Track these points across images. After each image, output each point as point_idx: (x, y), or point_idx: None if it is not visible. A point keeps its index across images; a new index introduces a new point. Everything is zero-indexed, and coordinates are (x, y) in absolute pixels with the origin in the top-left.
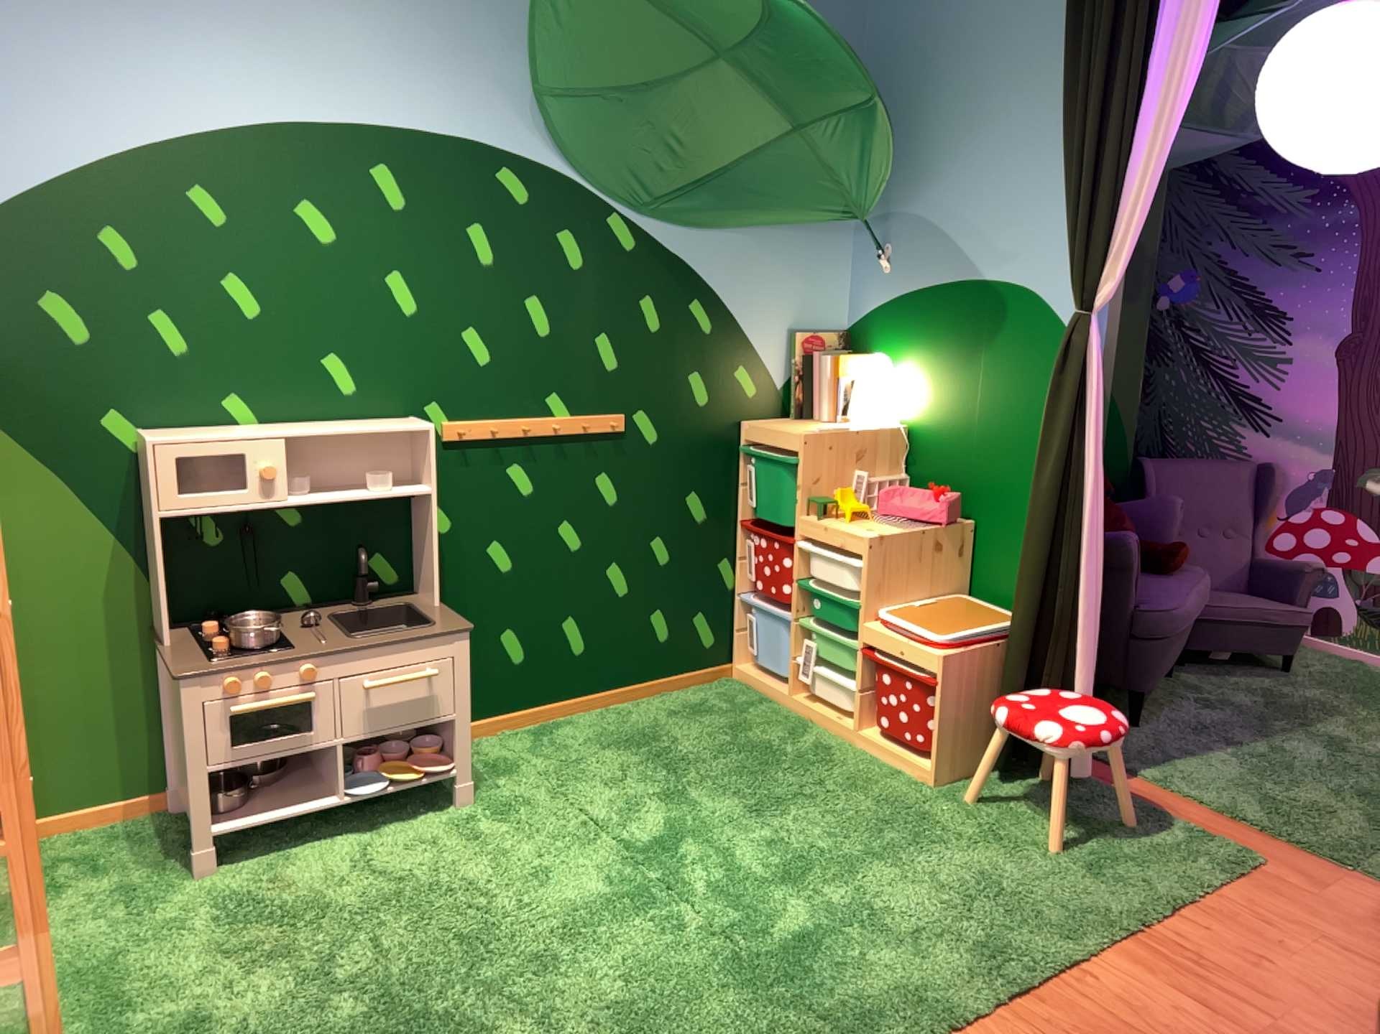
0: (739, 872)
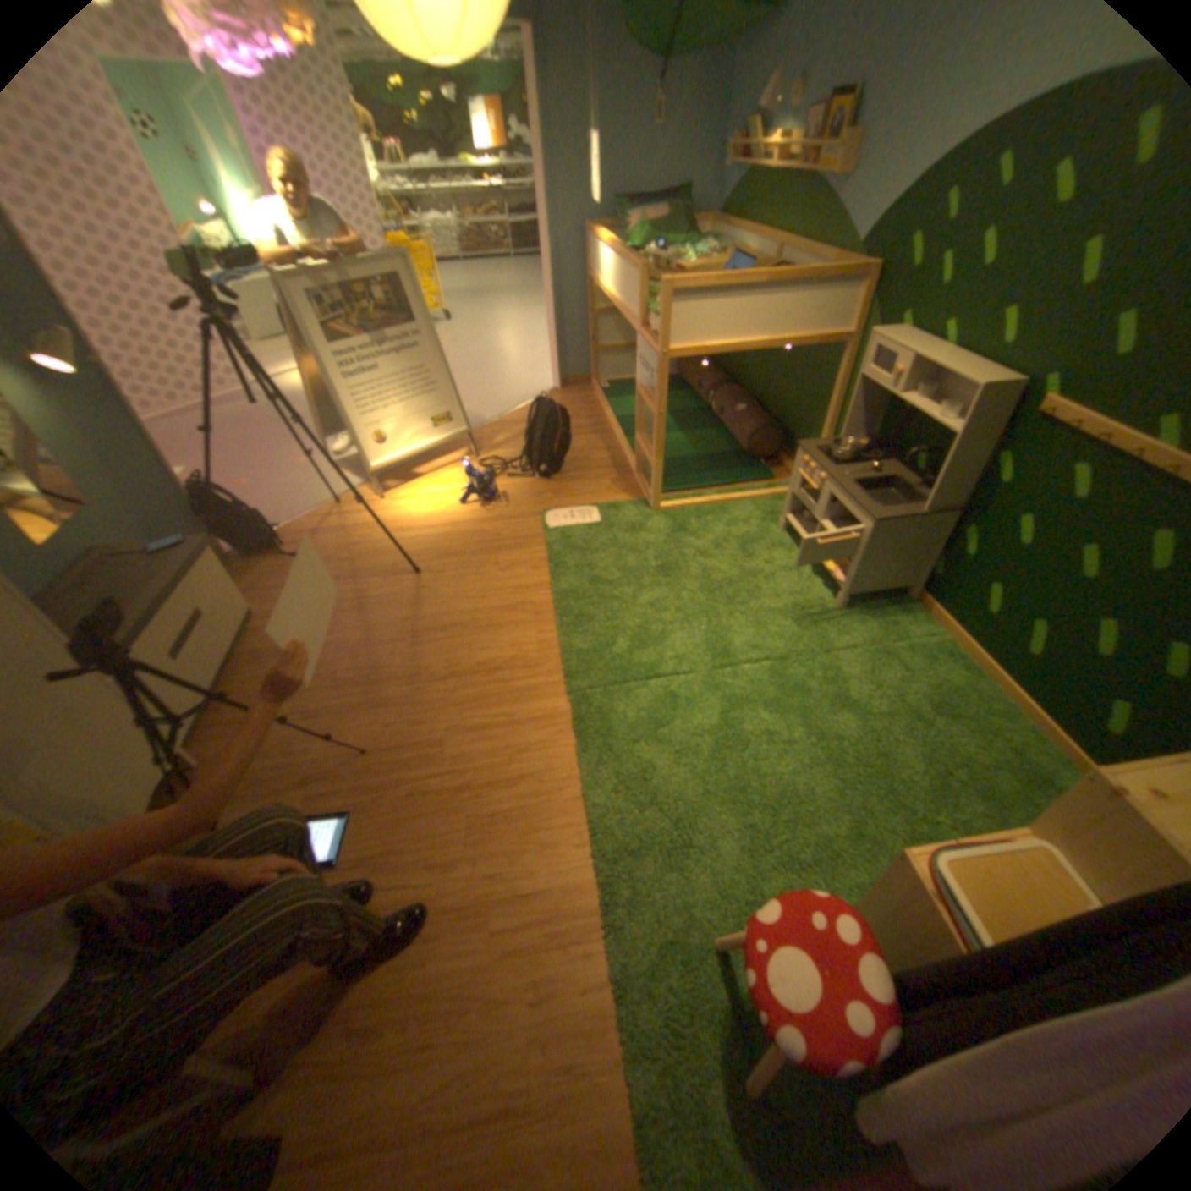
0: (737, 706)
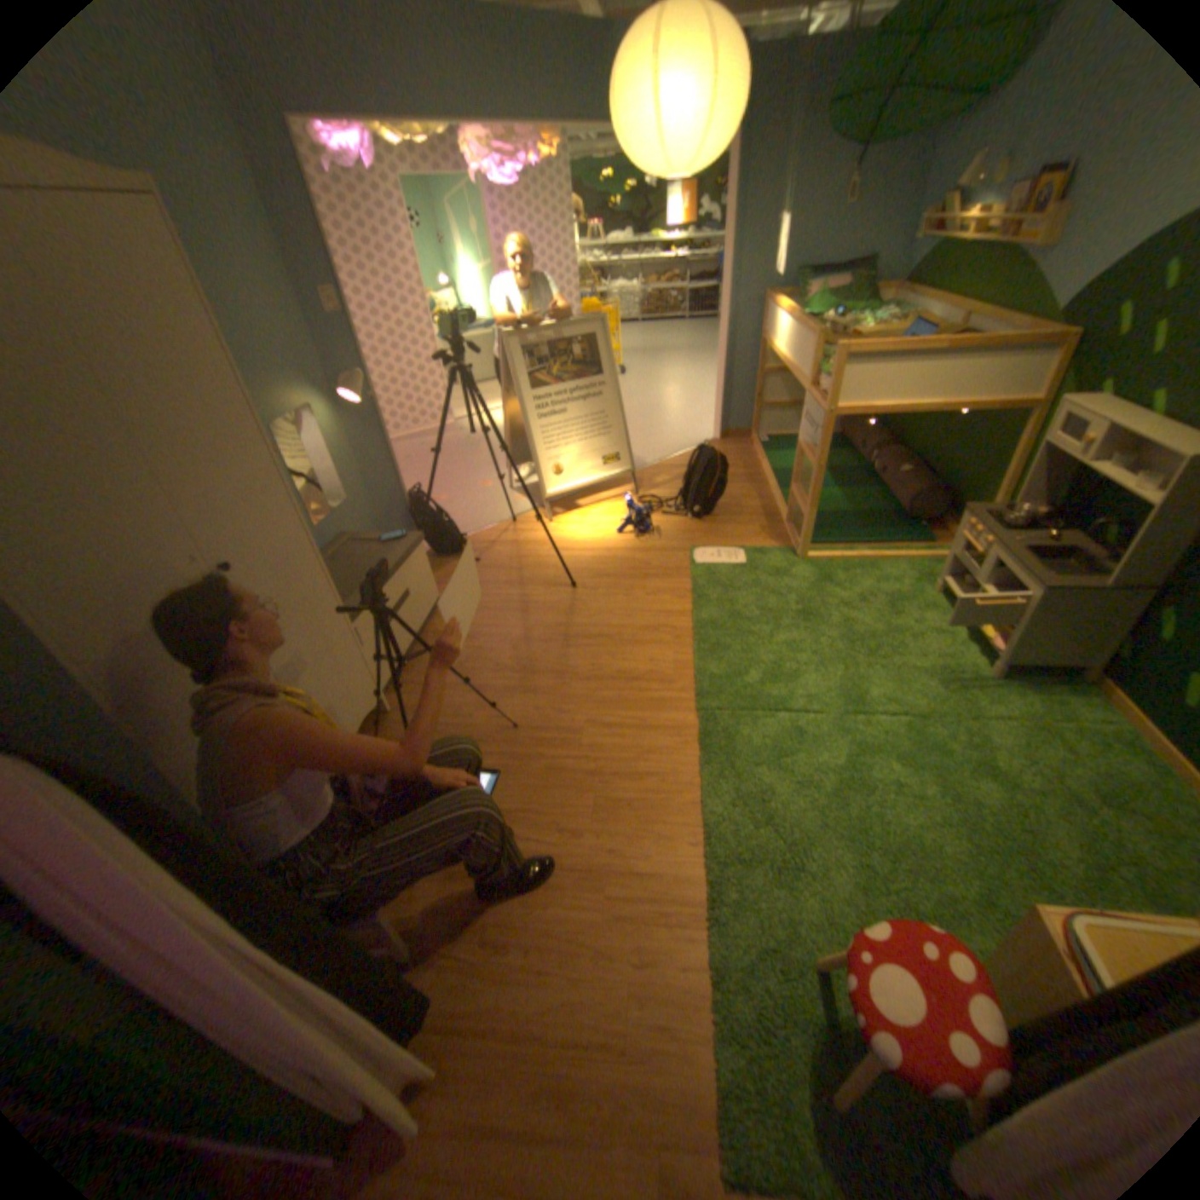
0: (867, 752)
